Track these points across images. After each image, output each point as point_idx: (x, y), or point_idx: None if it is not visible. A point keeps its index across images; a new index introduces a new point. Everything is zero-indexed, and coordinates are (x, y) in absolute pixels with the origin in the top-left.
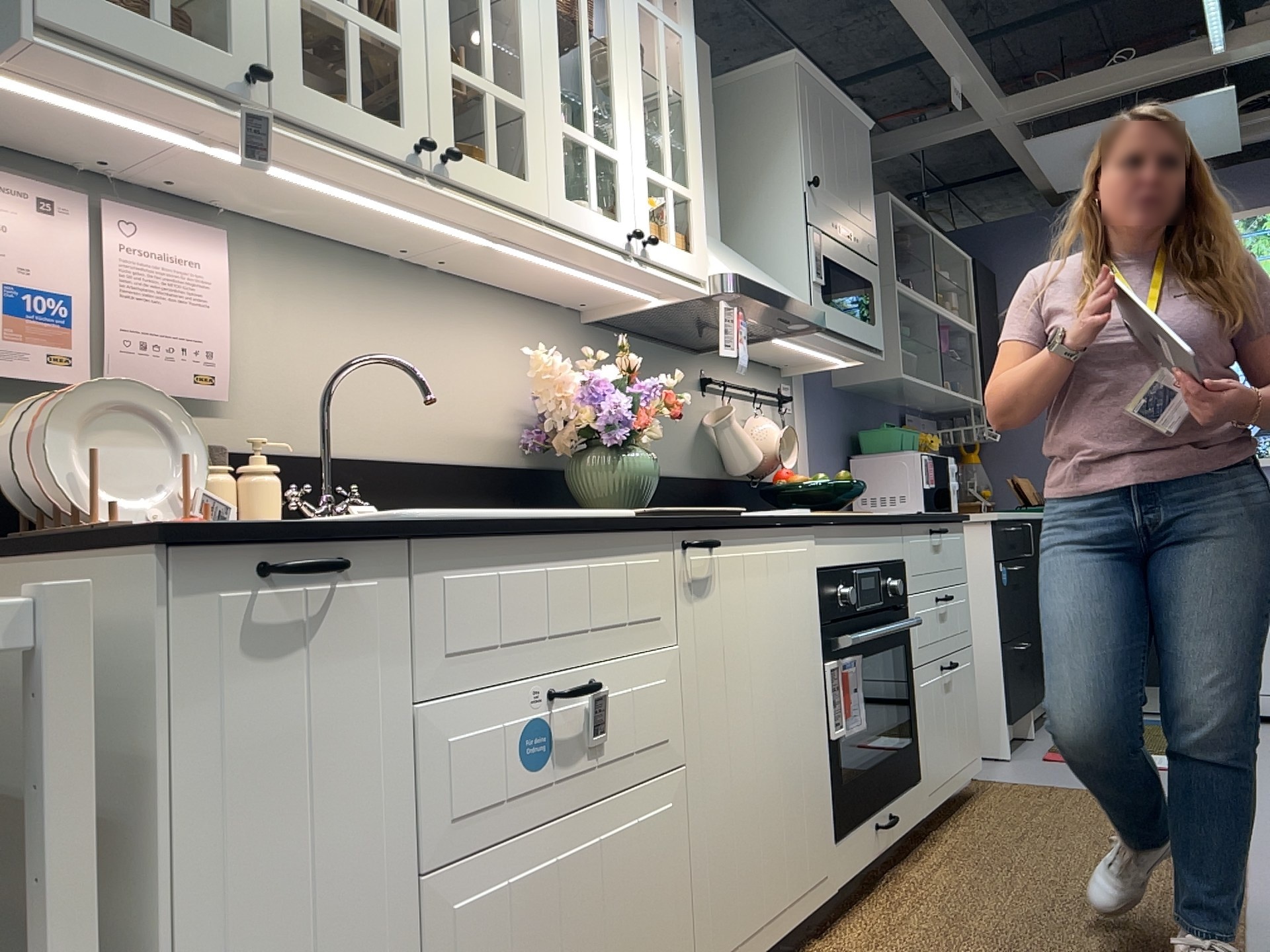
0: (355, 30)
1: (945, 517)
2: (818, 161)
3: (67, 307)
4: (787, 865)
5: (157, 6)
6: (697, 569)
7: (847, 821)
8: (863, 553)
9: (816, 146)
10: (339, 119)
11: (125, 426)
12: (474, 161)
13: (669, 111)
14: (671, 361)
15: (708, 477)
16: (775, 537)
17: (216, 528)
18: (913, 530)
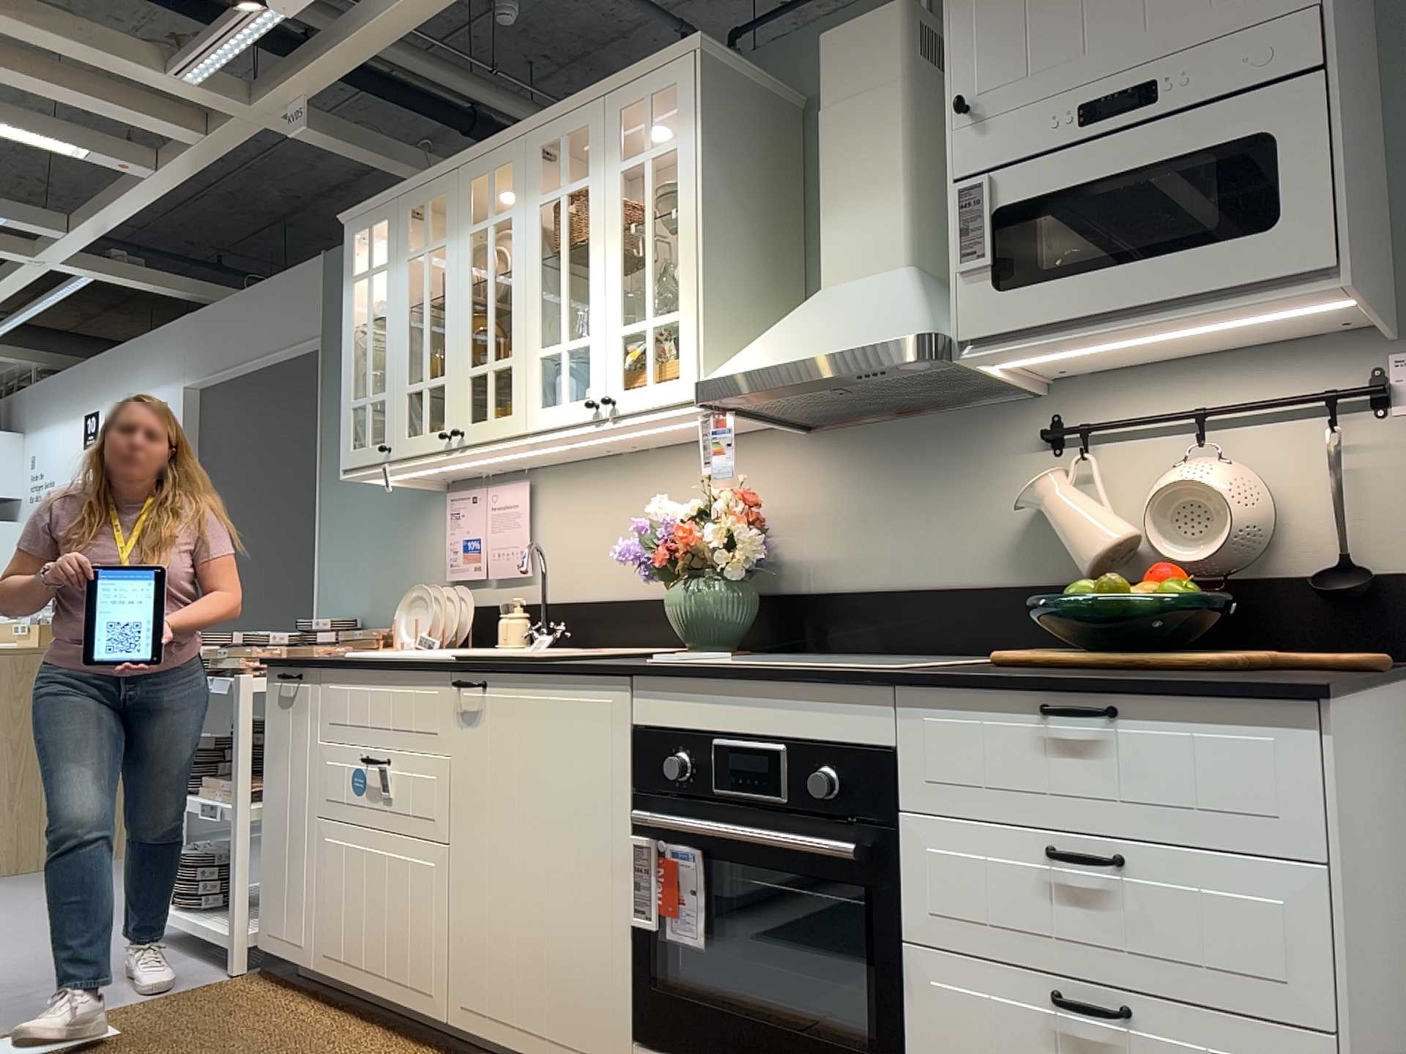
0: (425, 391)
1: (1088, 681)
2: (993, 49)
3: (477, 543)
4: (547, 1001)
5: (367, 440)
6: (467, 702)
7: (659, 1038)
8: (742, 719)
9: (991, 23)
10: (417, 445)
11: (430, 604)
12: (478, 423)
13: (650, 247)
14: (965, 427)
15: (1049, 581)
16: (558, 685)
17: (272, 660)
18: (936, 700)
